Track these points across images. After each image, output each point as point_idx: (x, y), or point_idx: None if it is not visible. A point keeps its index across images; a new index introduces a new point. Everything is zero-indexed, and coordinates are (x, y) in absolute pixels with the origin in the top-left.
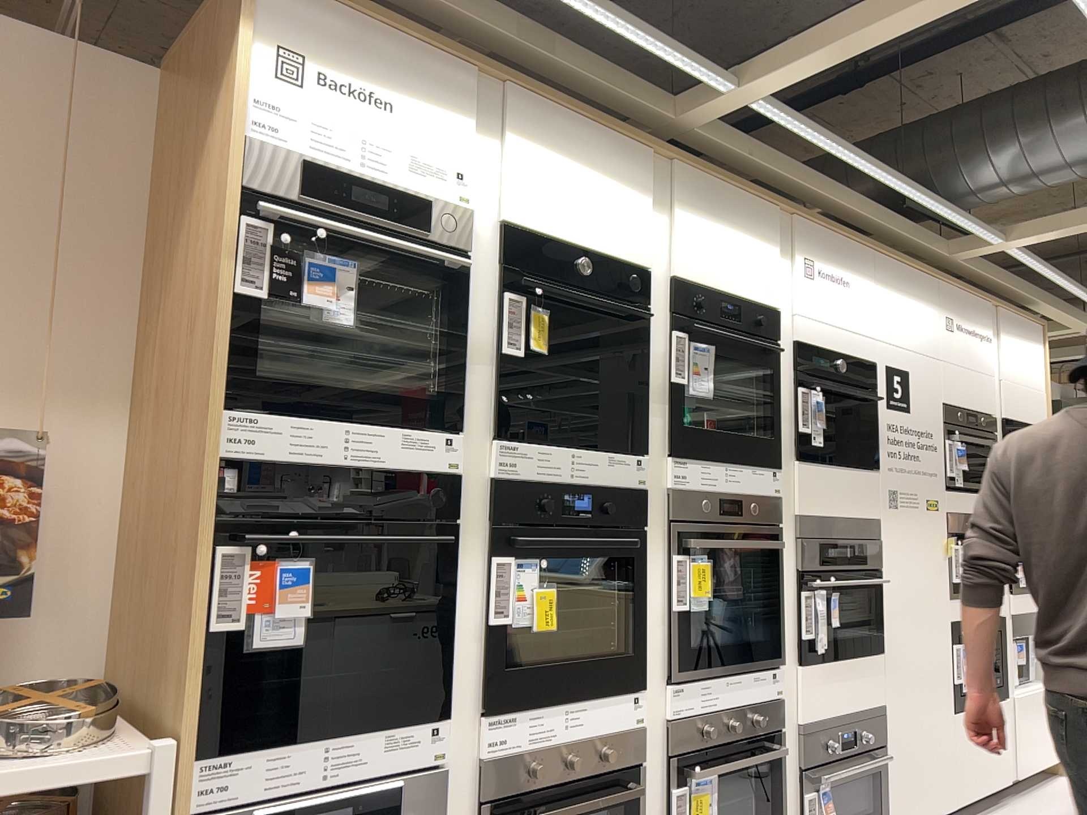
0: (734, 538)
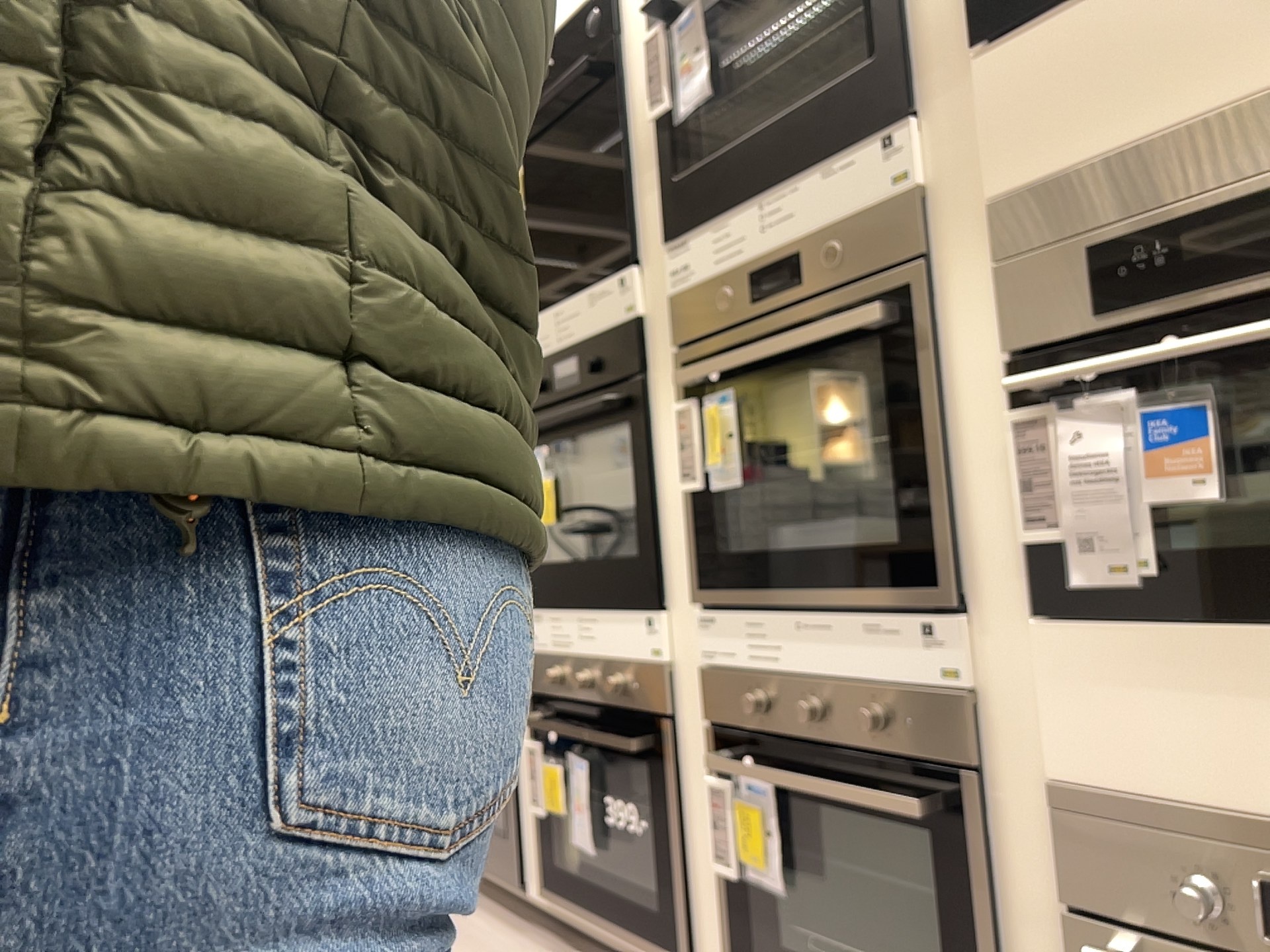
0: (763, 344)
